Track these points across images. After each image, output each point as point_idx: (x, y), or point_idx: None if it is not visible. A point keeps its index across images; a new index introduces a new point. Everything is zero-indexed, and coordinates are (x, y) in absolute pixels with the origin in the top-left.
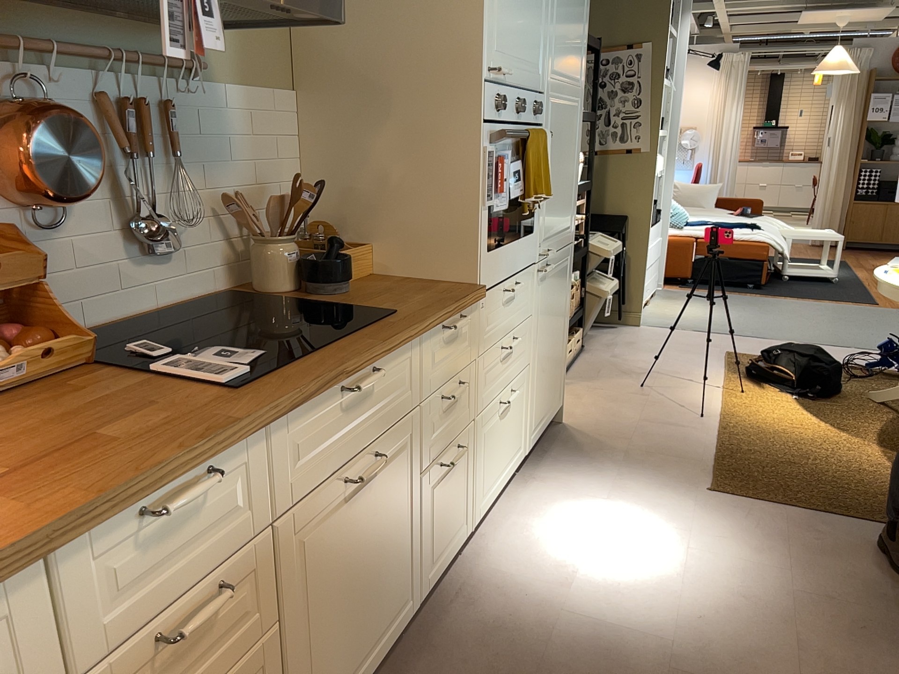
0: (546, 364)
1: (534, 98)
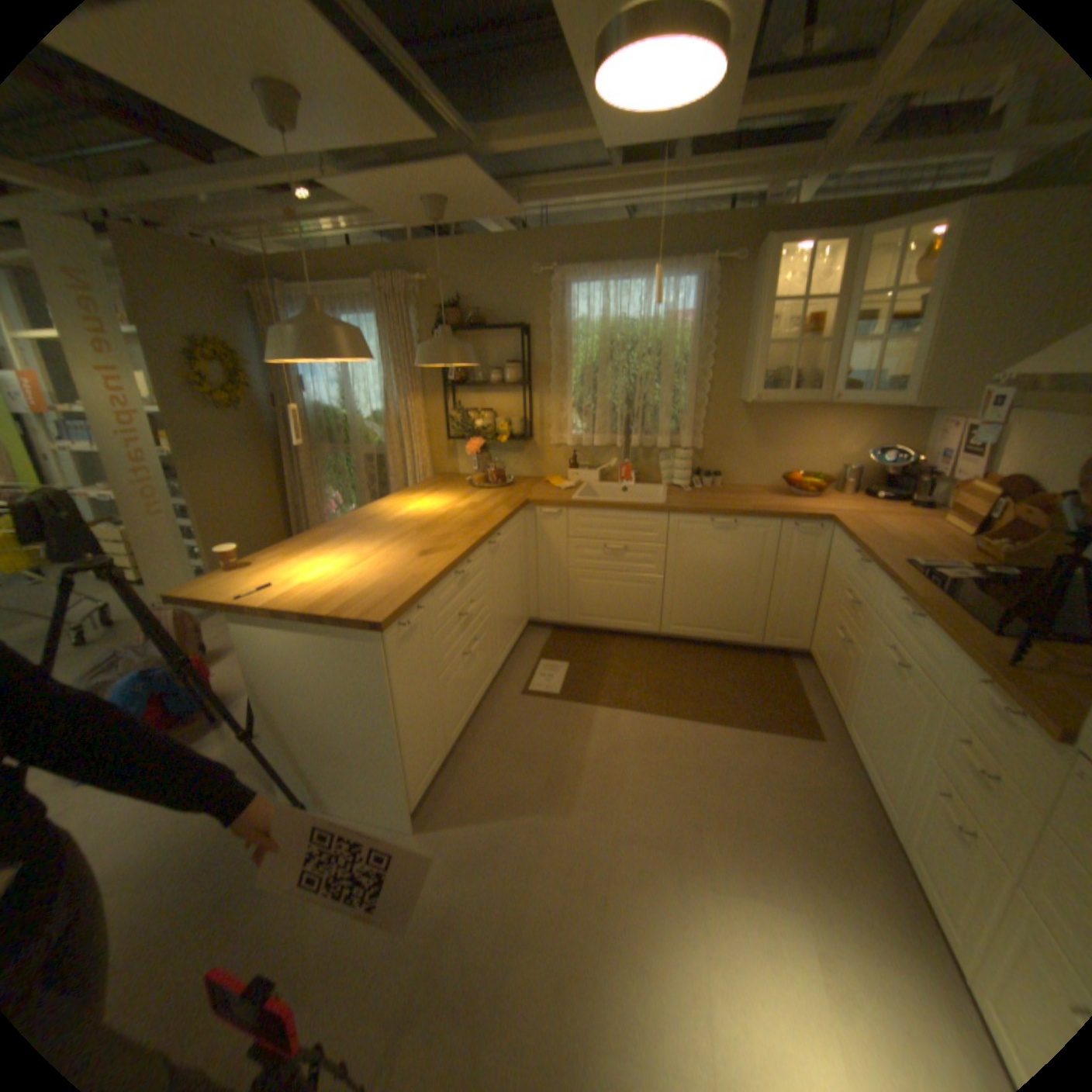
0: None
1: None
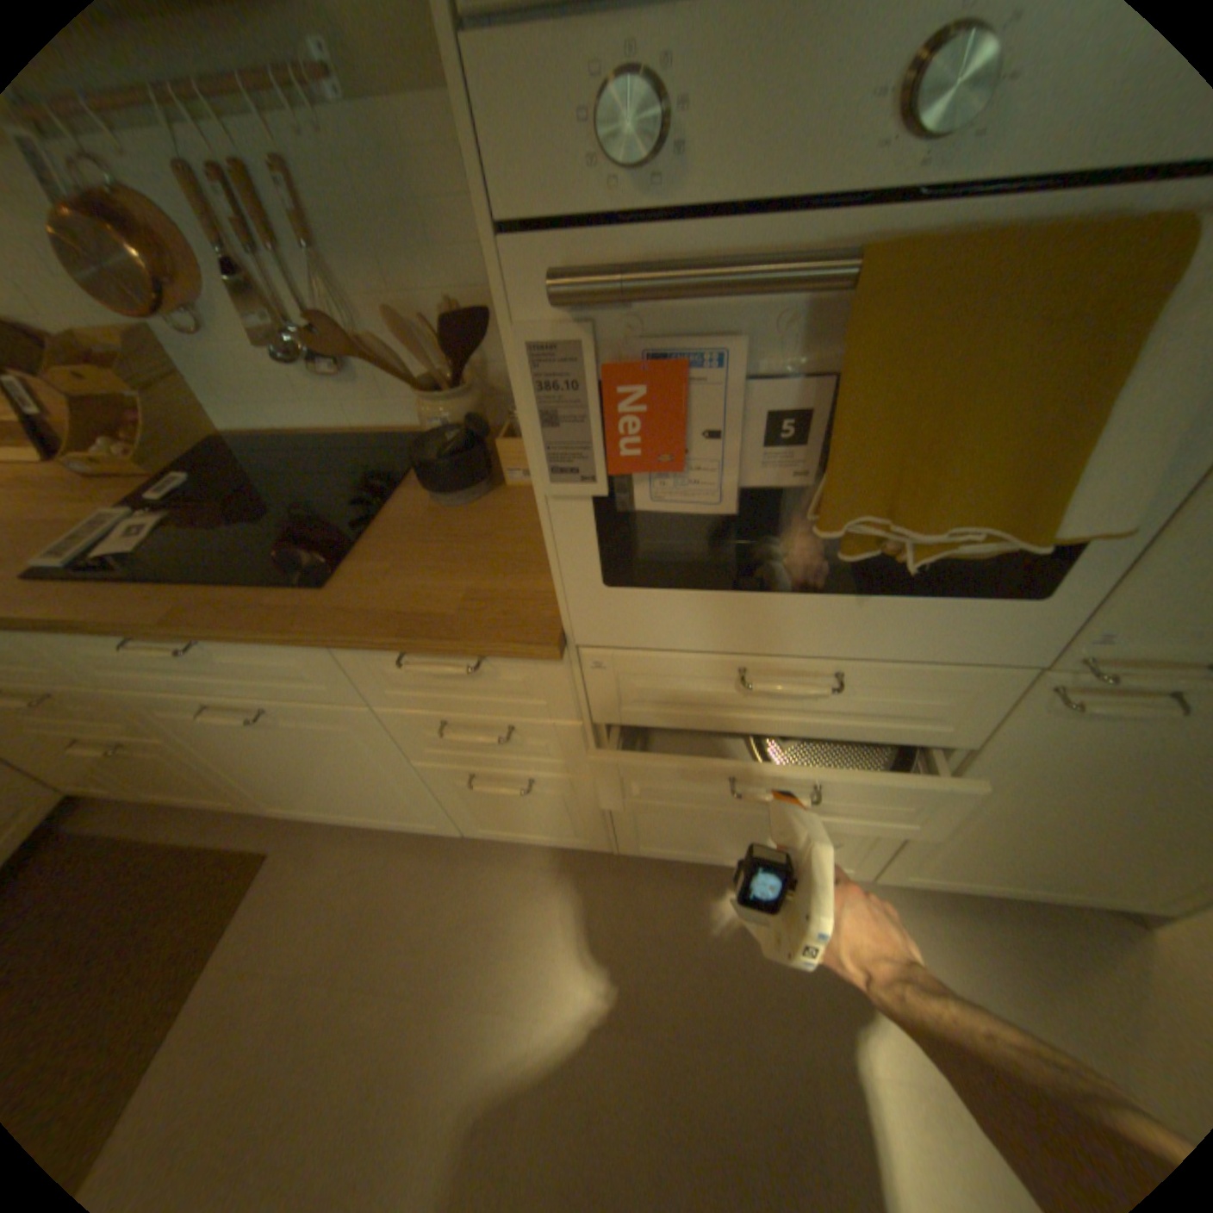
0: (1056, 840)
1: None
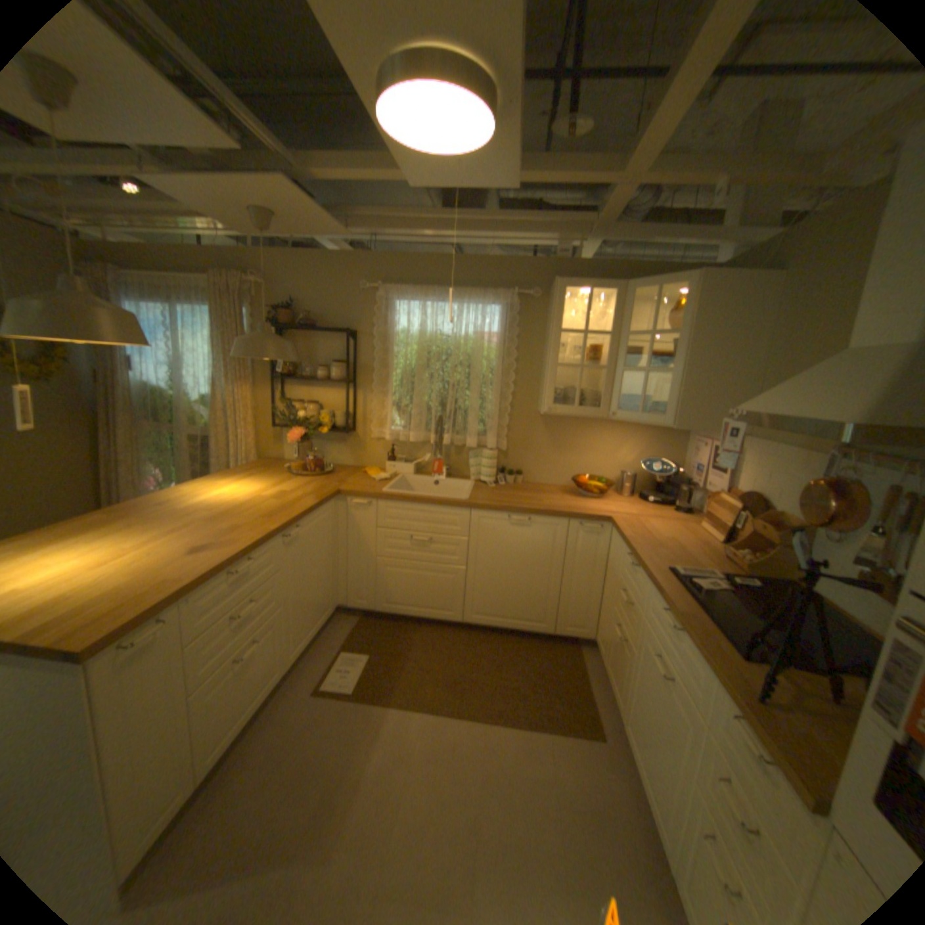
0: None
1: None
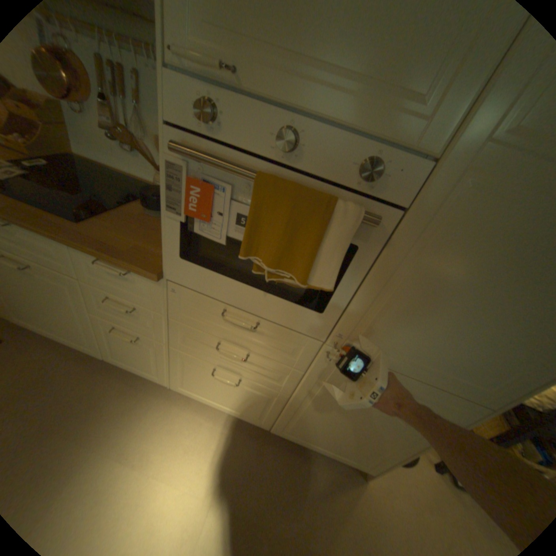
0: (332, 425)
1: (370, 146)
